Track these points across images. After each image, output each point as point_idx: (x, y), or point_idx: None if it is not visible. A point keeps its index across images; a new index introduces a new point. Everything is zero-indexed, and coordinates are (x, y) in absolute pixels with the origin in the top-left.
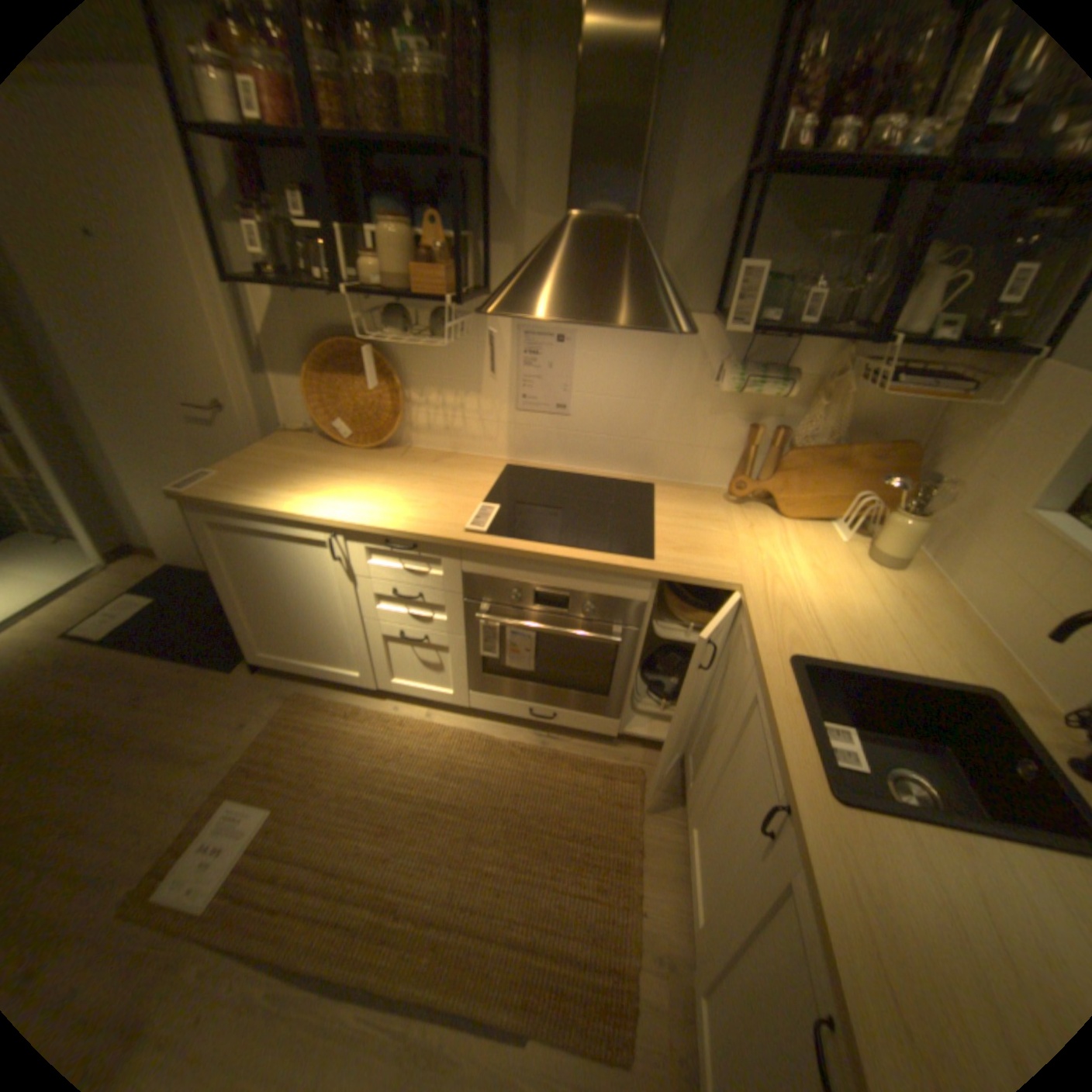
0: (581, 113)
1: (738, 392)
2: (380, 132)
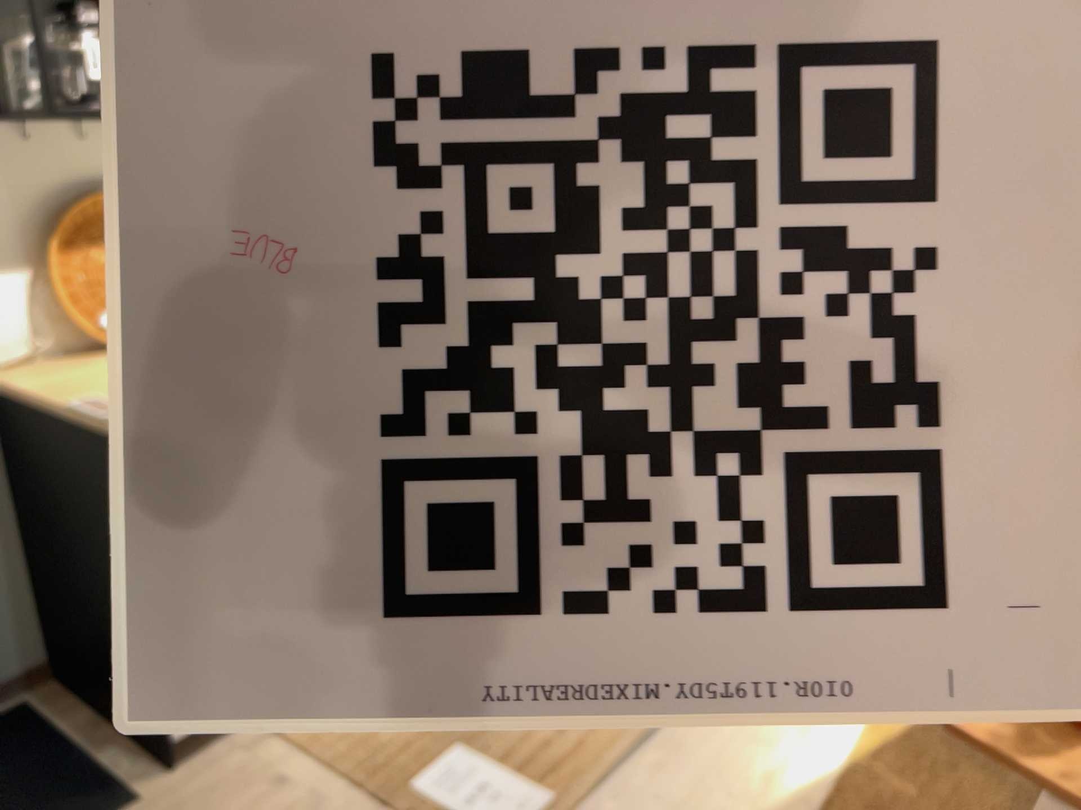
0: None
1: None
2: None
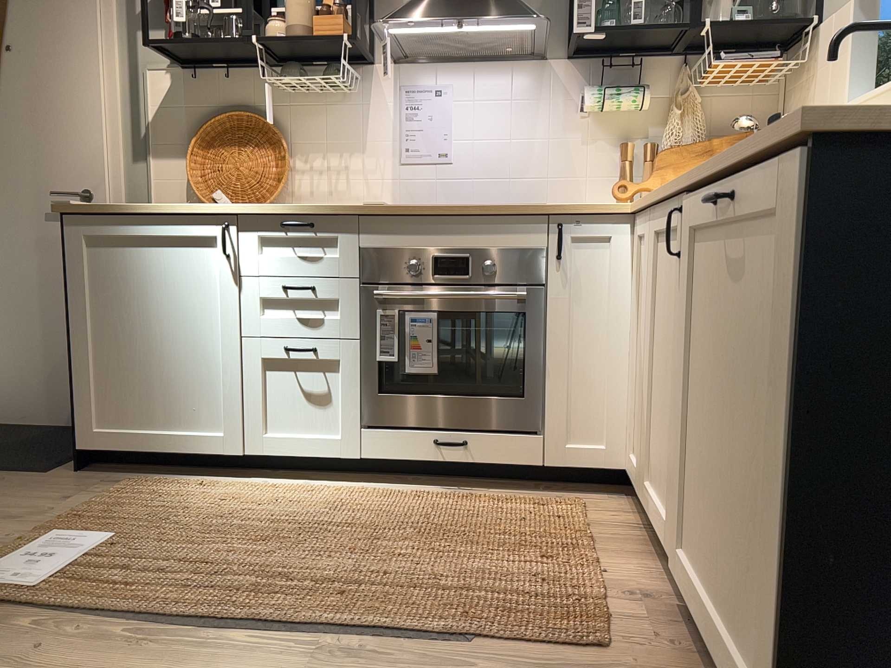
0: None
1: (599, 109)
2: None
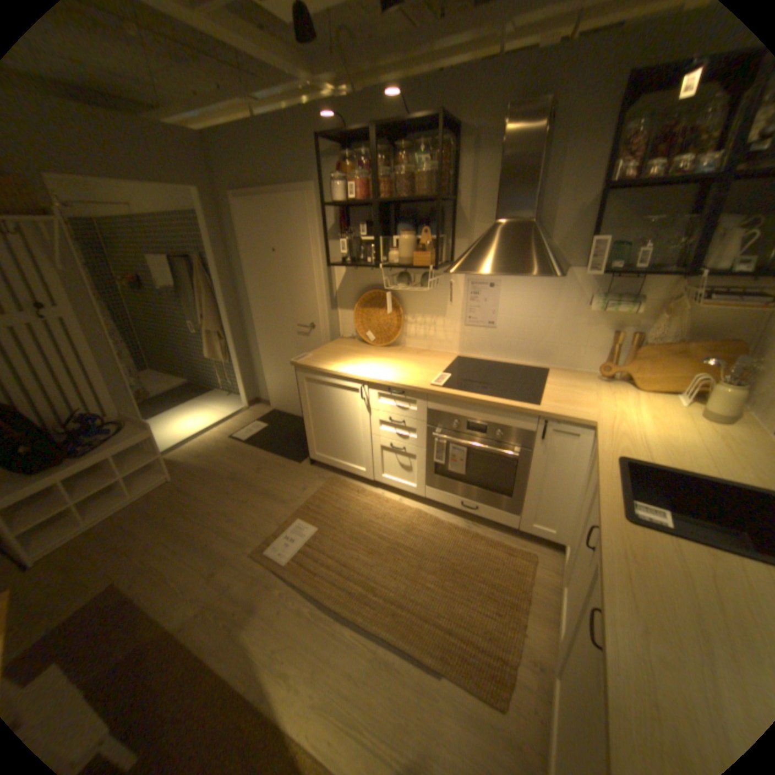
0: (503, 175)
1: (603, 311)
2: (405, 196)
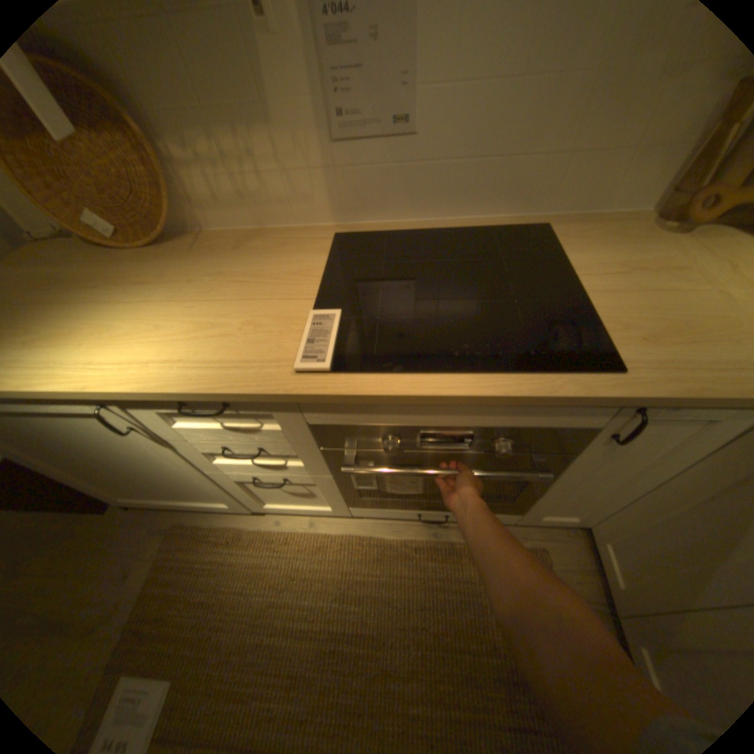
0: None
1: None
2: None
